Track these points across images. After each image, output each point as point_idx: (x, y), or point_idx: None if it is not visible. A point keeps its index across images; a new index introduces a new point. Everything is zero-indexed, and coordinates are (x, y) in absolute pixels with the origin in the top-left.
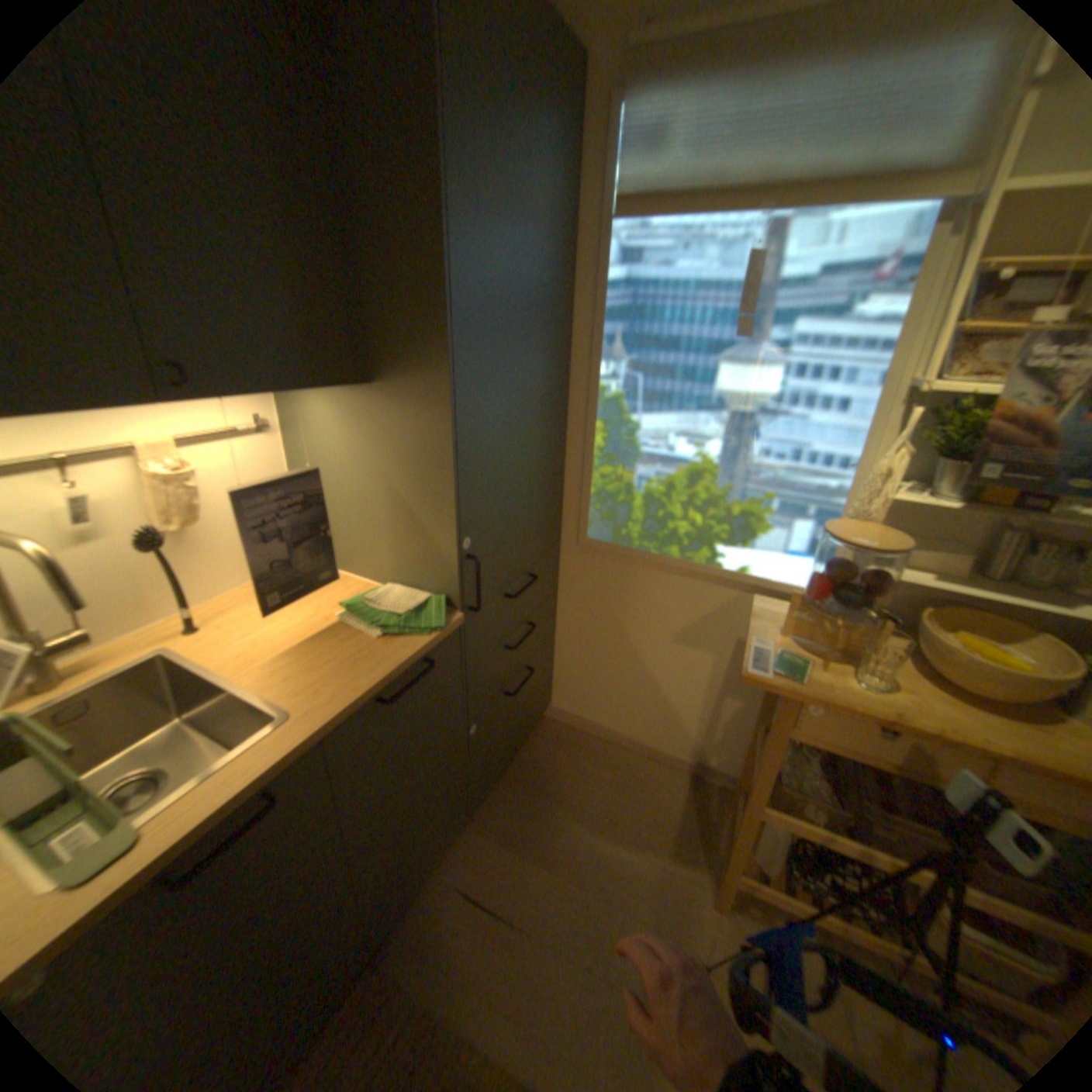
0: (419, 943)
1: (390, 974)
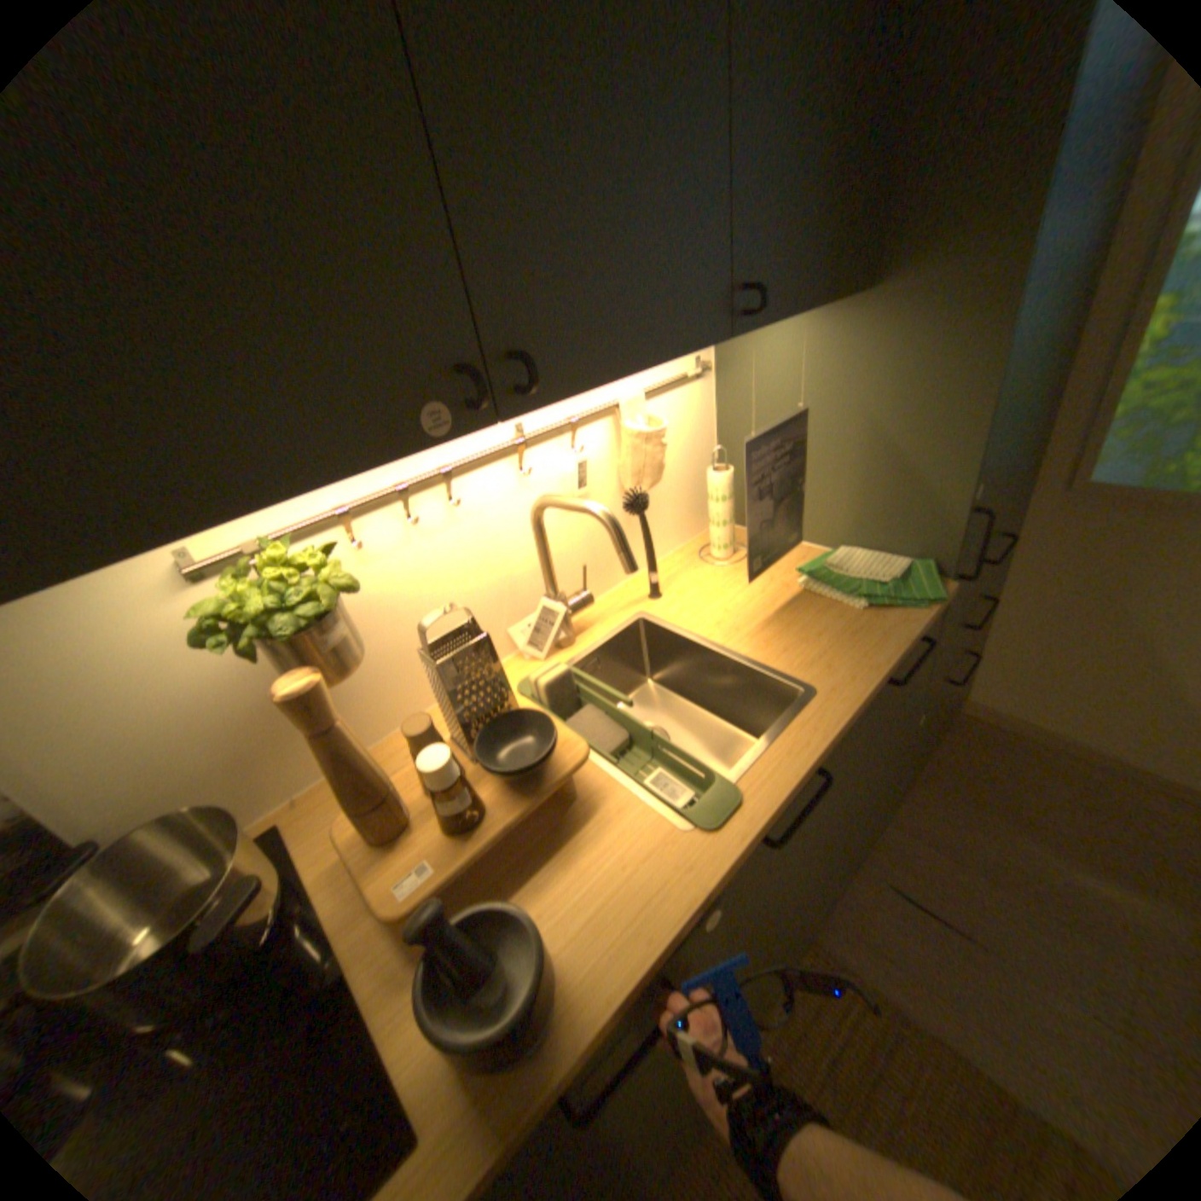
0: (859, 930)
1: (835, 952)
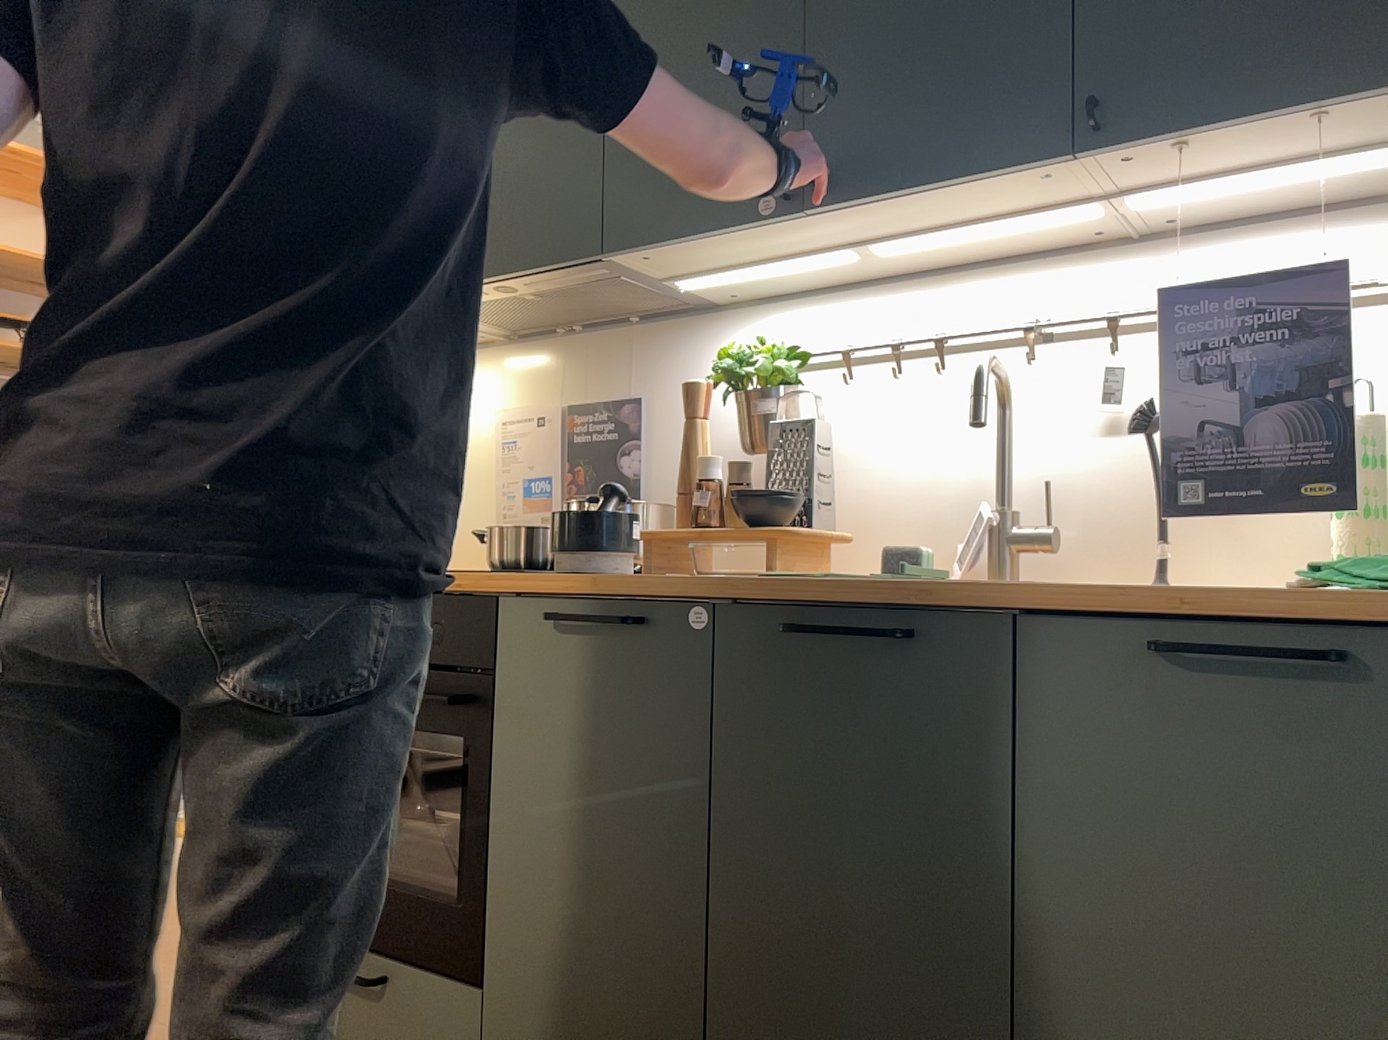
0: None
1: None
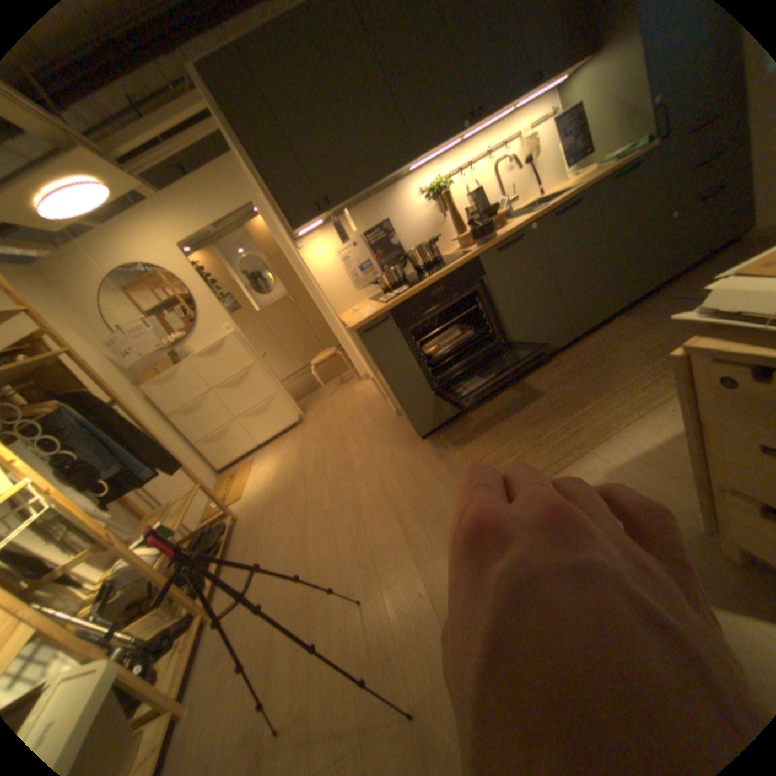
0: (648, 310)
1: (634, 317)
